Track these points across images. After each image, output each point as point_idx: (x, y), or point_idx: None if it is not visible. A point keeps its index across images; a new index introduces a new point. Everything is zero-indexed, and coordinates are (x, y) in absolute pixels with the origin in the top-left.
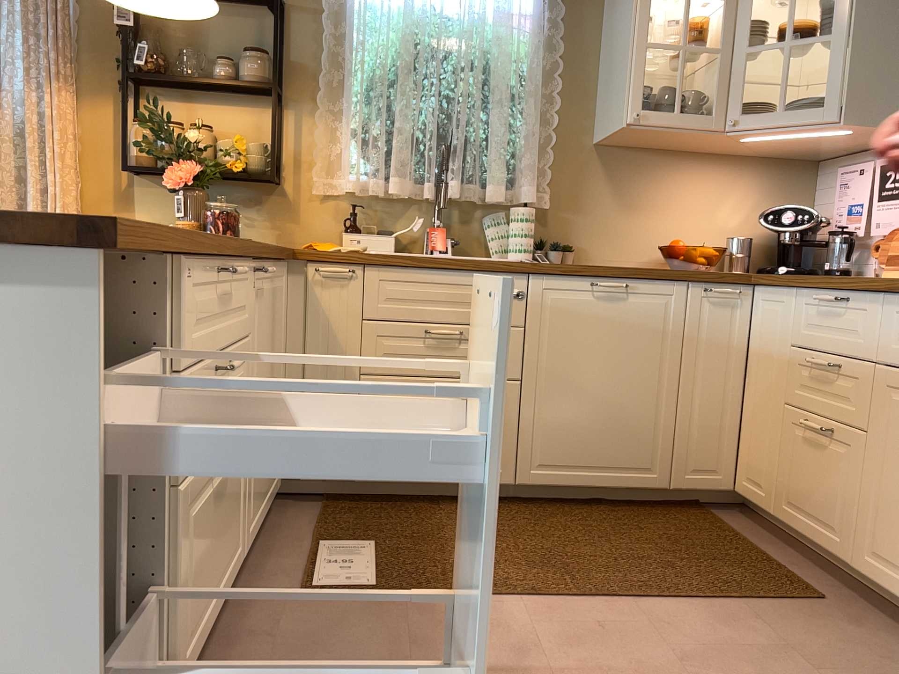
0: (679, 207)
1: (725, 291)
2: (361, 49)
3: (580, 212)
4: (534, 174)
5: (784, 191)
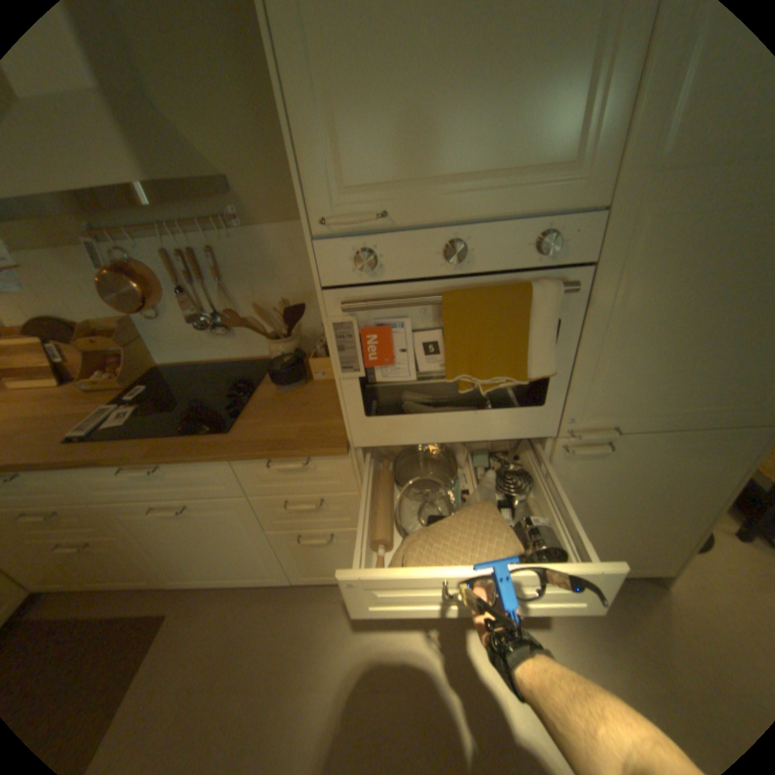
0: None
1: None
2: None
3: None
4: None
5: None
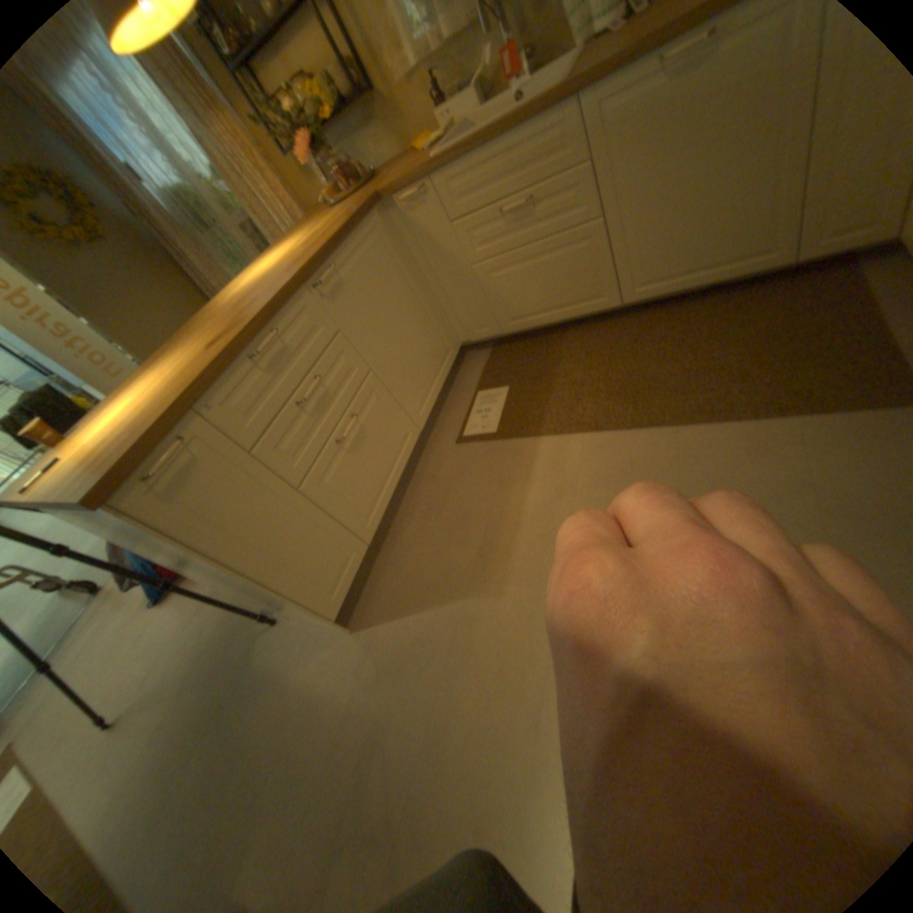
0: None
1: None
2: None
3: None
4: None
5: None
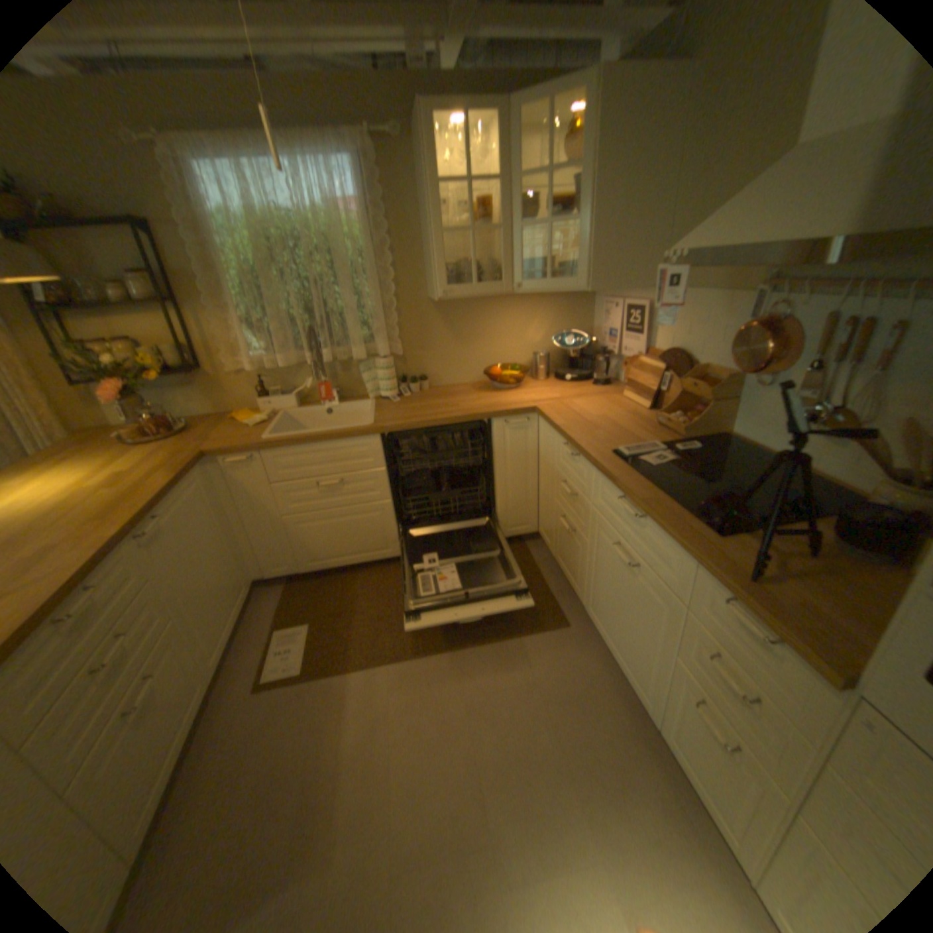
0: (498, 335)
1: (516, 423)
2: (221, 256)
3: (427, 351)
4: (387, 331)
5: (571, 312)
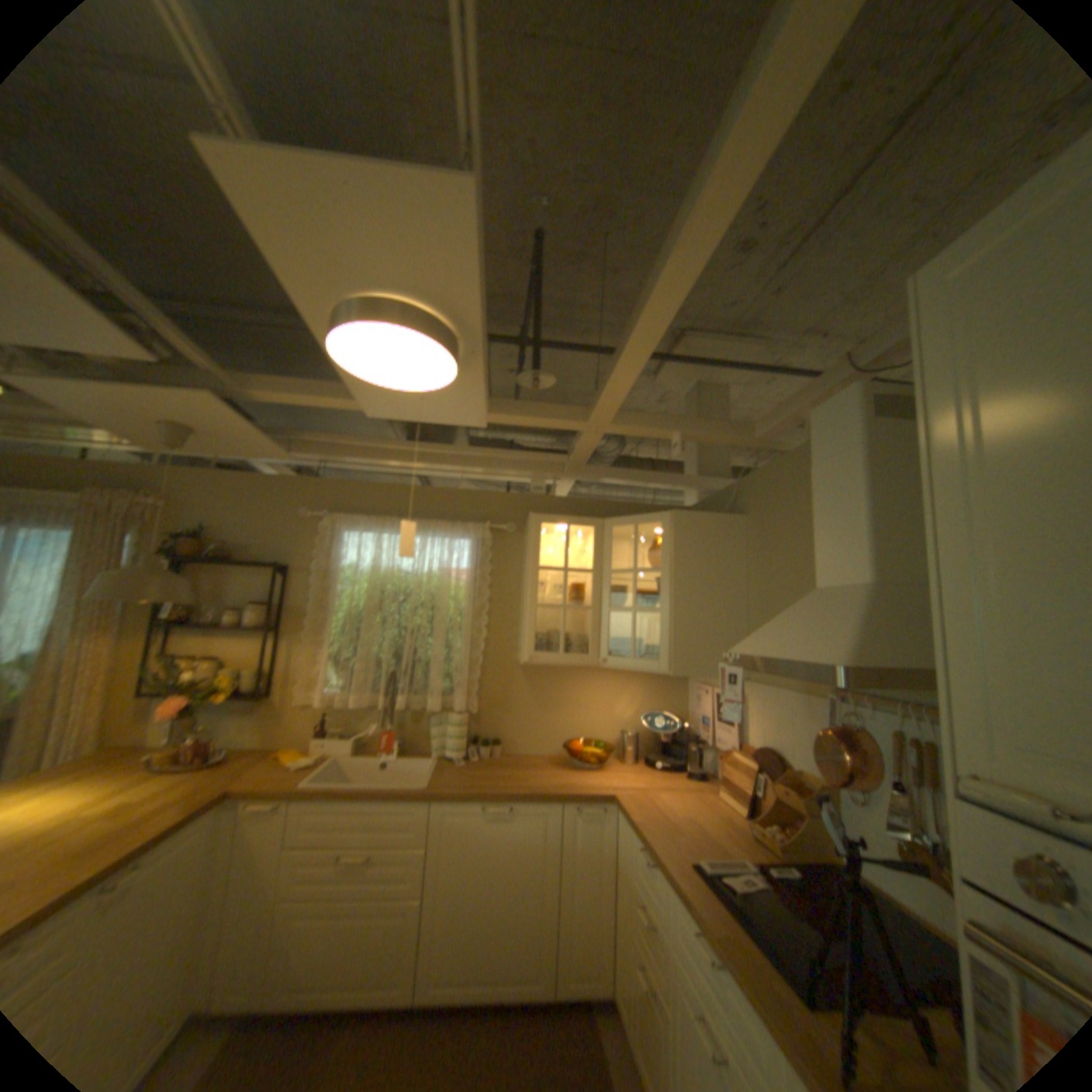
0: (585, 705)
1: (591, 813)
2: (338, 599)
3: (507, 711)
4: (470, 684)
5: (664, 691)
